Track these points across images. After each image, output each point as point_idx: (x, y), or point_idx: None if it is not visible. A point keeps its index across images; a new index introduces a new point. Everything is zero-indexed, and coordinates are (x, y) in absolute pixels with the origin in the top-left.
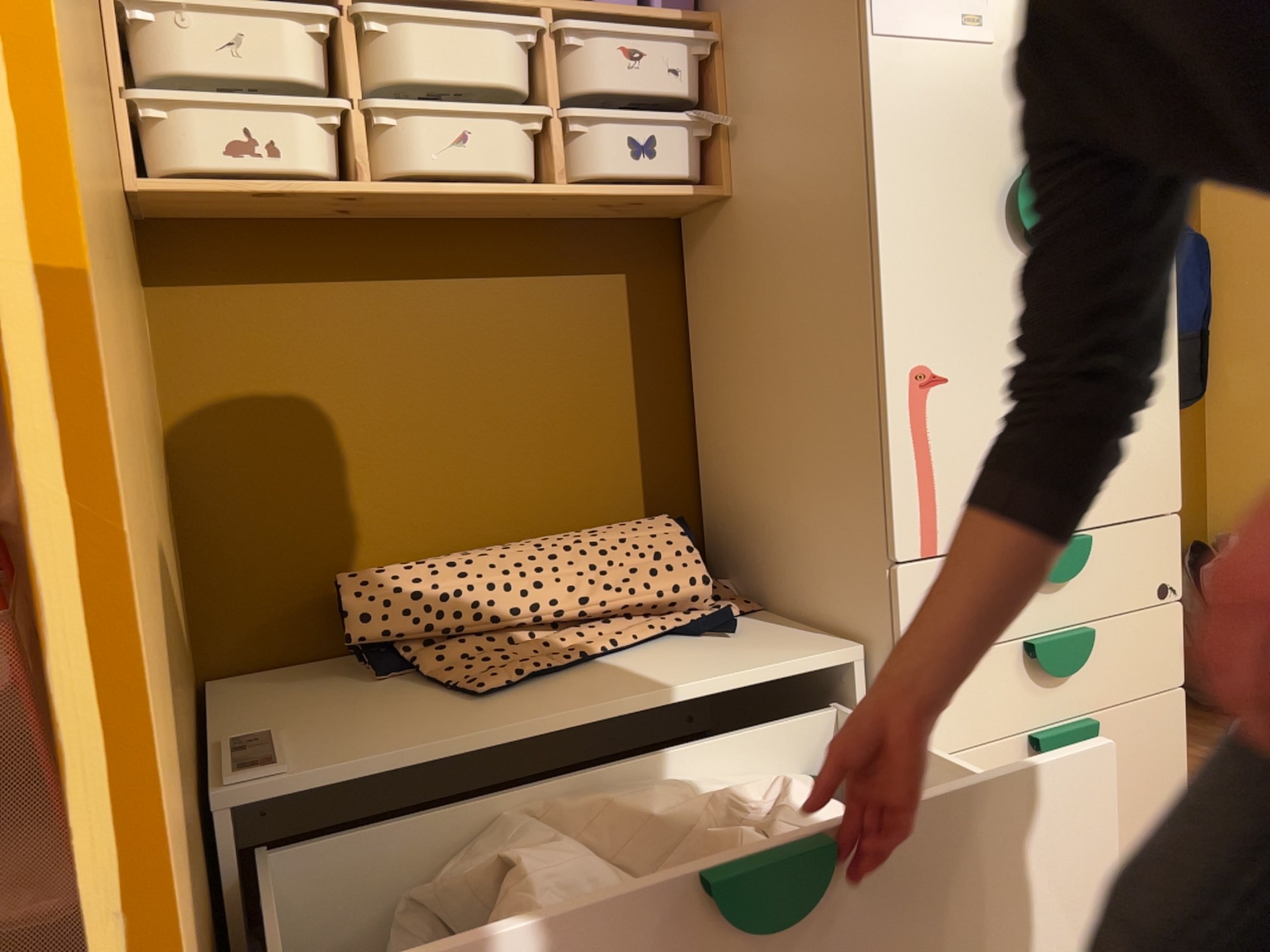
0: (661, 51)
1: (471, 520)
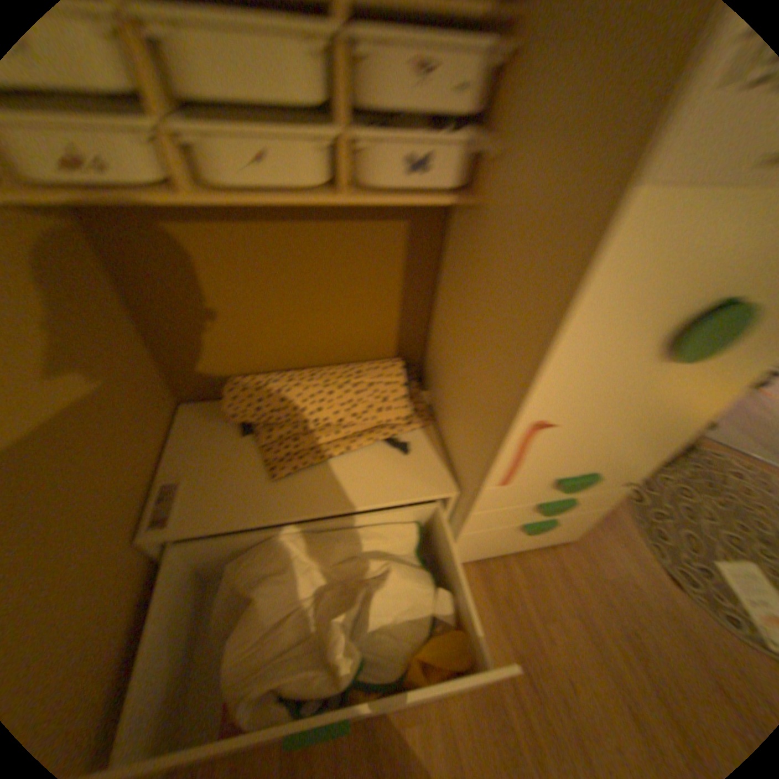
0: (454, 59)
1: (301, 349)
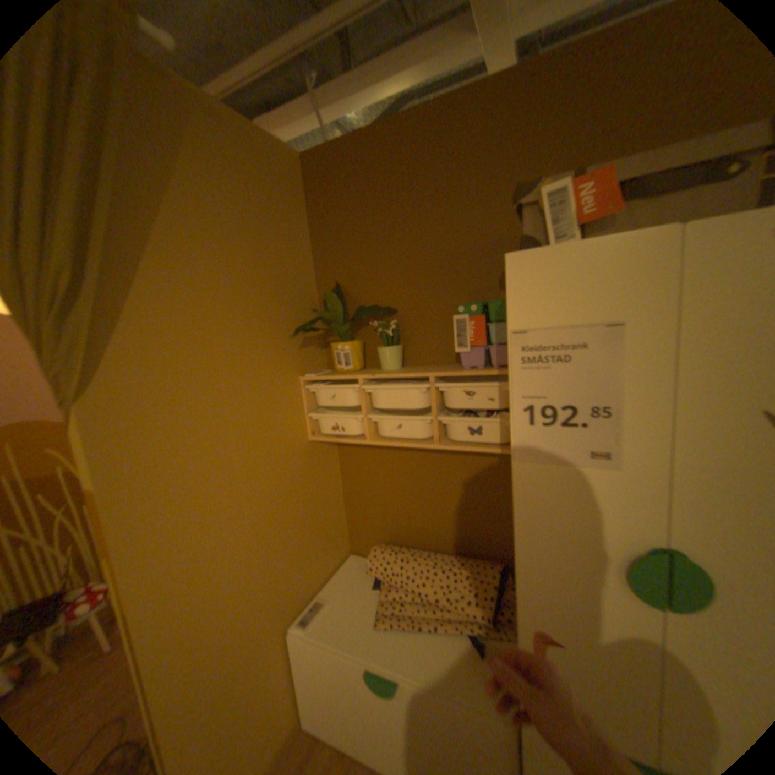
0: (482, 391)
1: (427, 535)
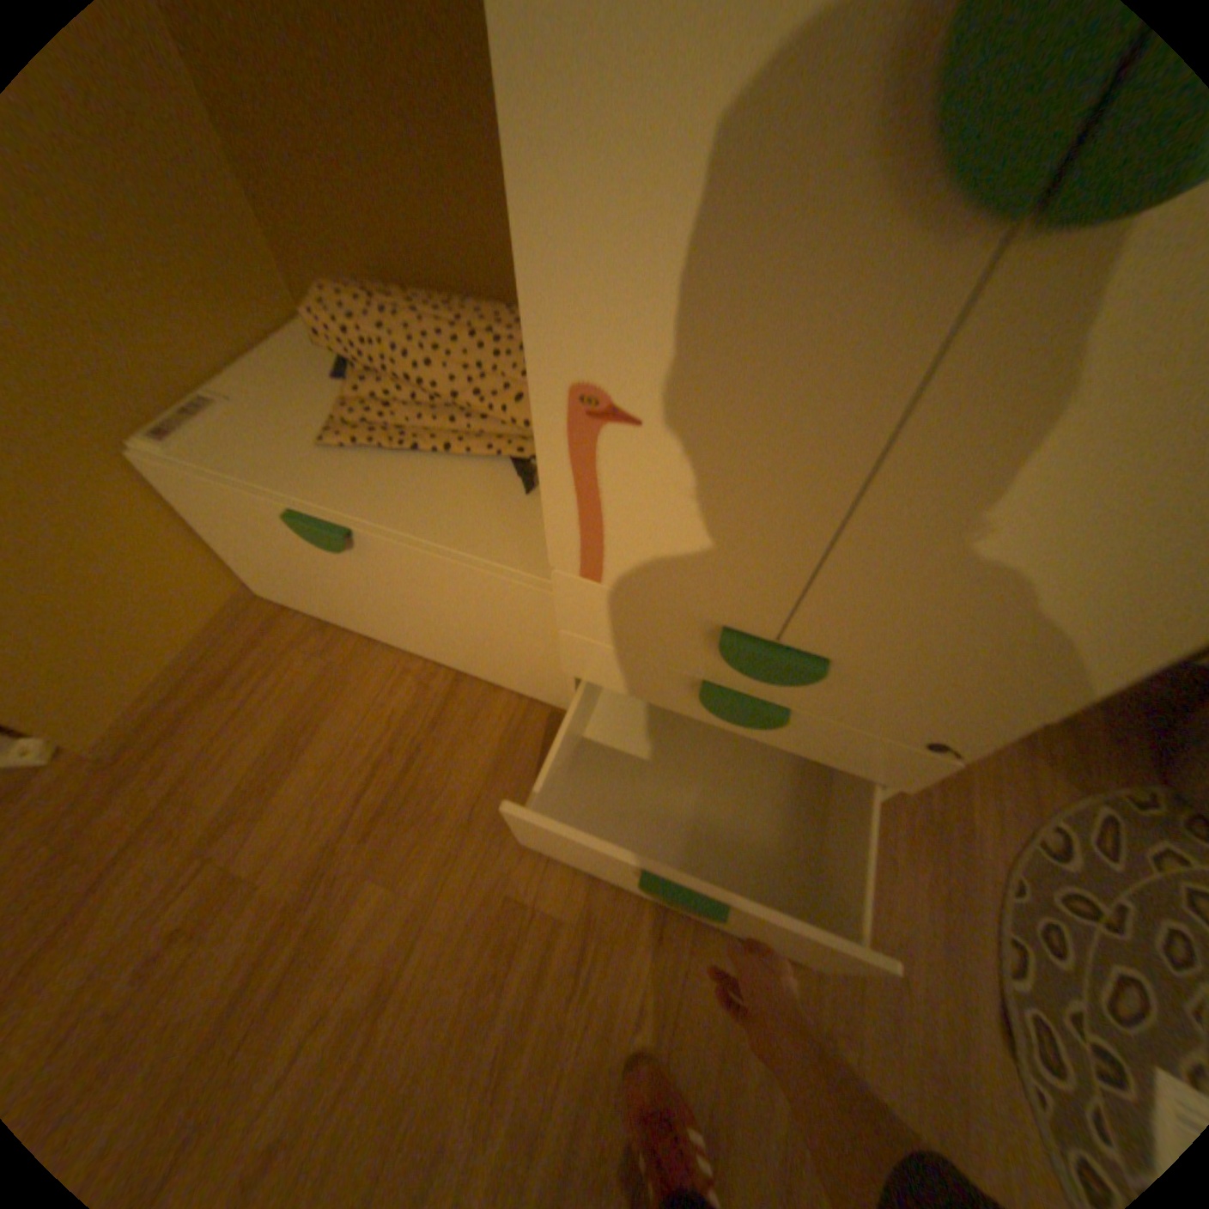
0: None
1: (450, 259)
